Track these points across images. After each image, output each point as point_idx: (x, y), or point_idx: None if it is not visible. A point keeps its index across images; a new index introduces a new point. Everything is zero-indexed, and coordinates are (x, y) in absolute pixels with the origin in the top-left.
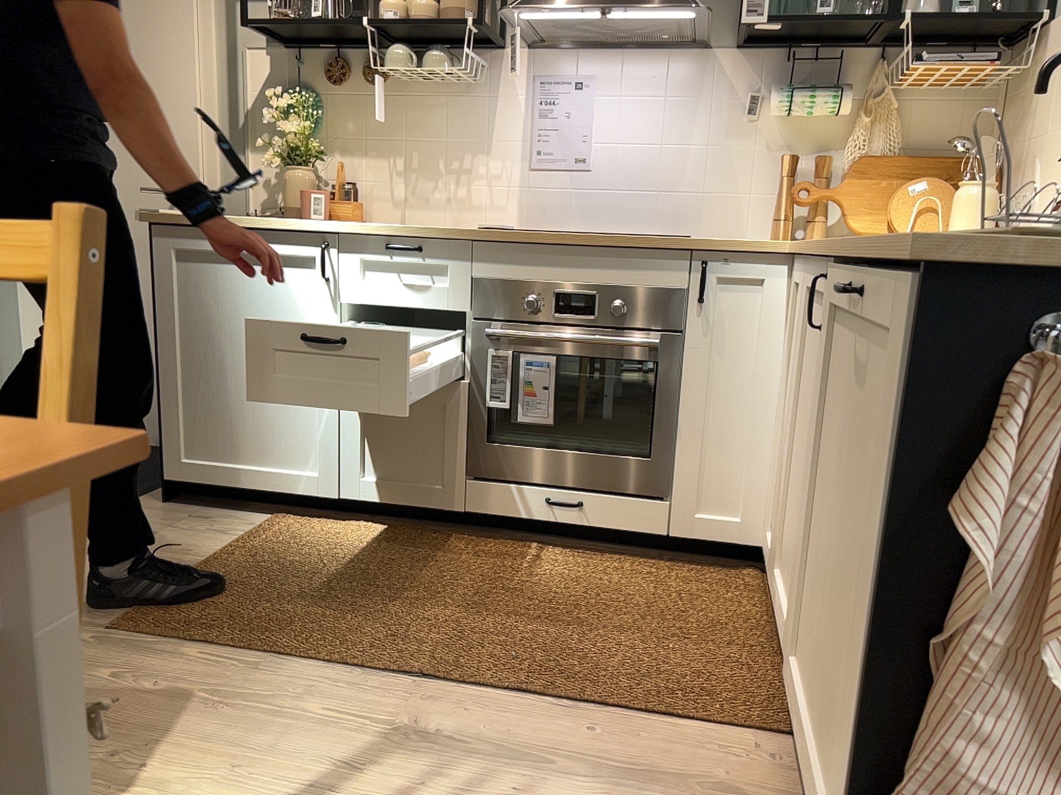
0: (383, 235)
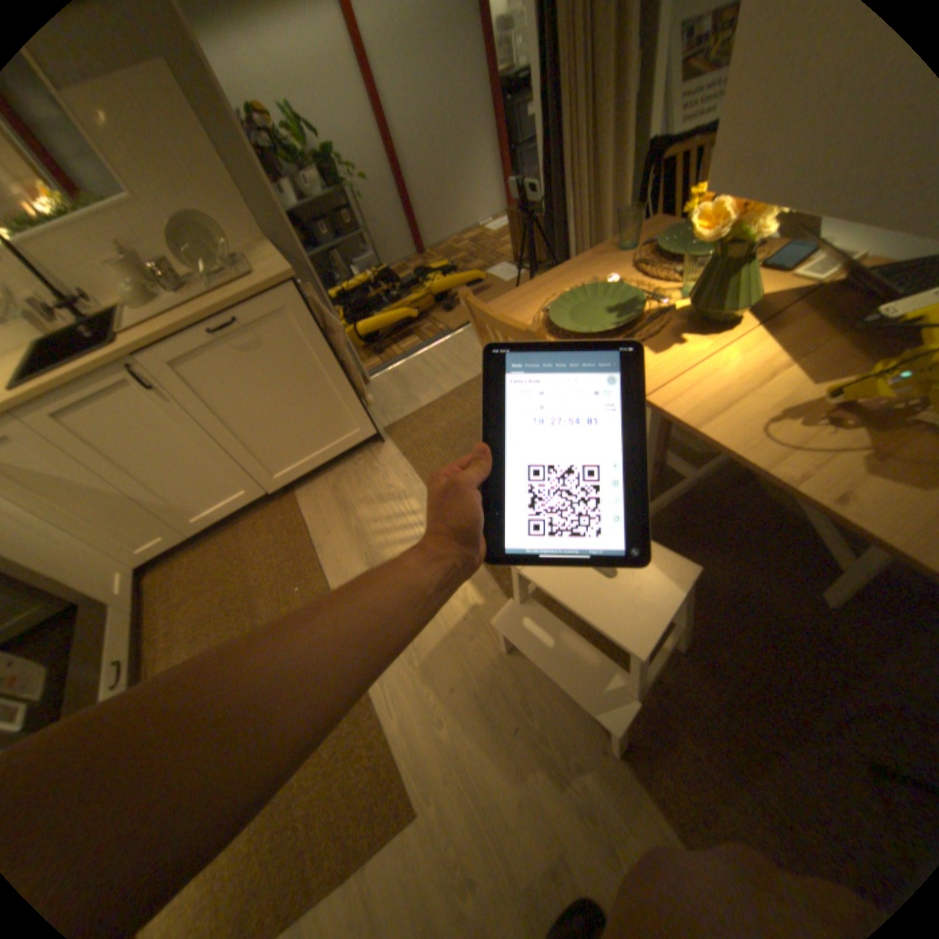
0: None
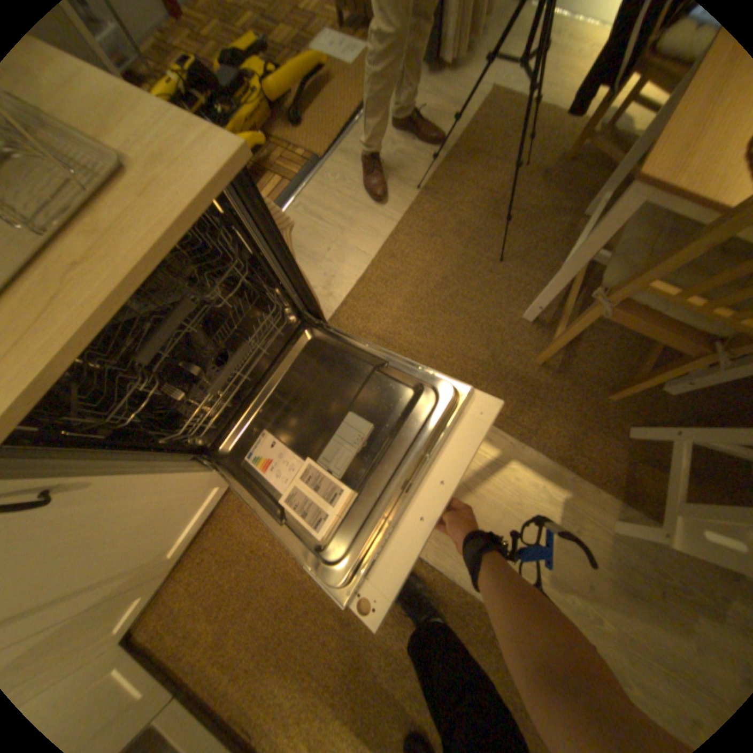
0: None
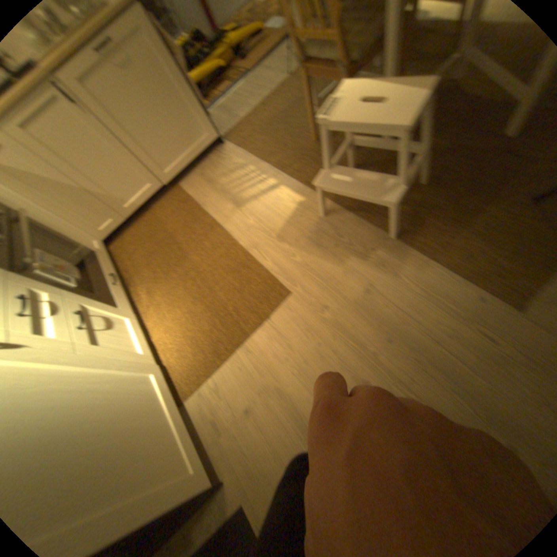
0: None
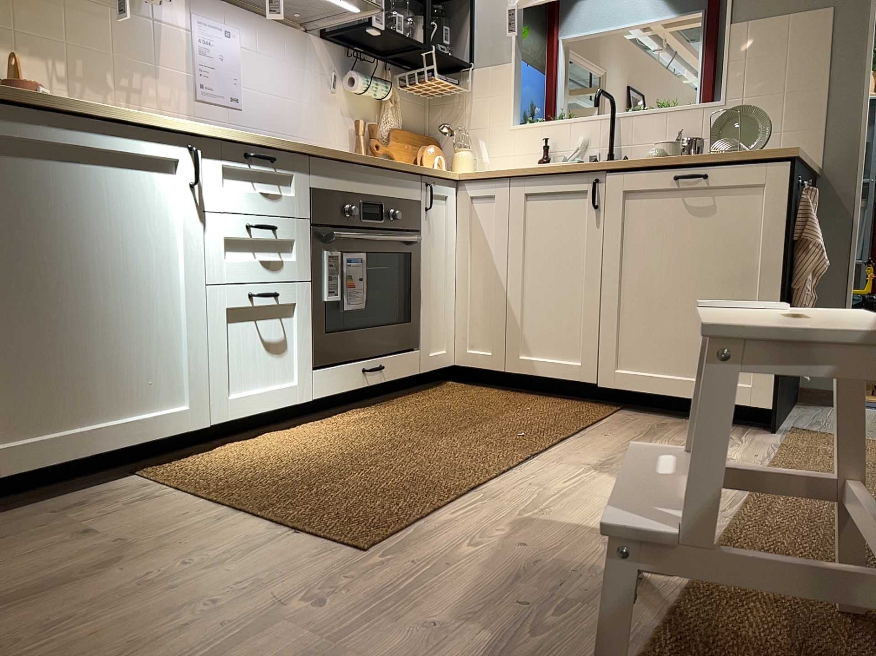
0: (246, 144)
